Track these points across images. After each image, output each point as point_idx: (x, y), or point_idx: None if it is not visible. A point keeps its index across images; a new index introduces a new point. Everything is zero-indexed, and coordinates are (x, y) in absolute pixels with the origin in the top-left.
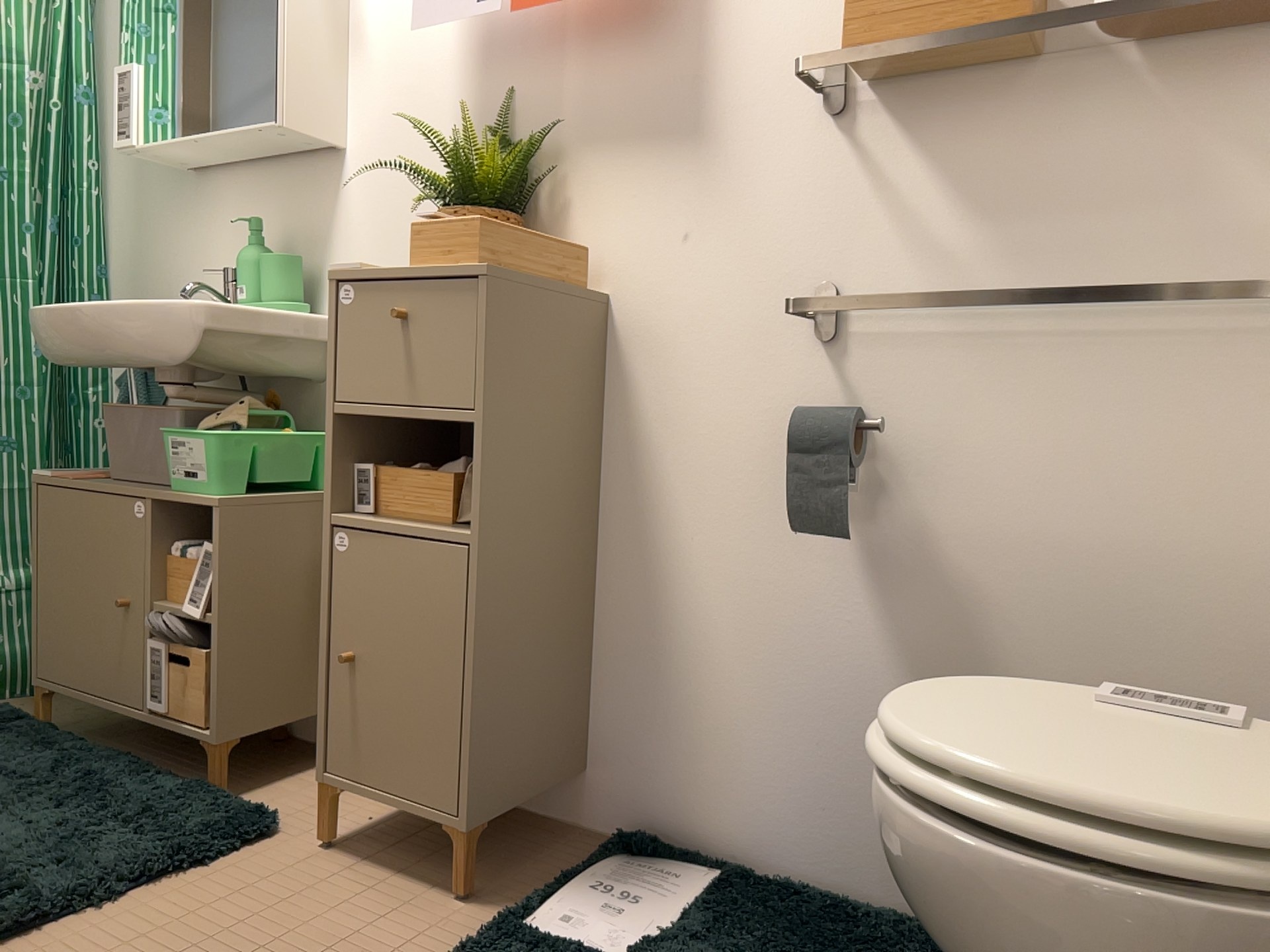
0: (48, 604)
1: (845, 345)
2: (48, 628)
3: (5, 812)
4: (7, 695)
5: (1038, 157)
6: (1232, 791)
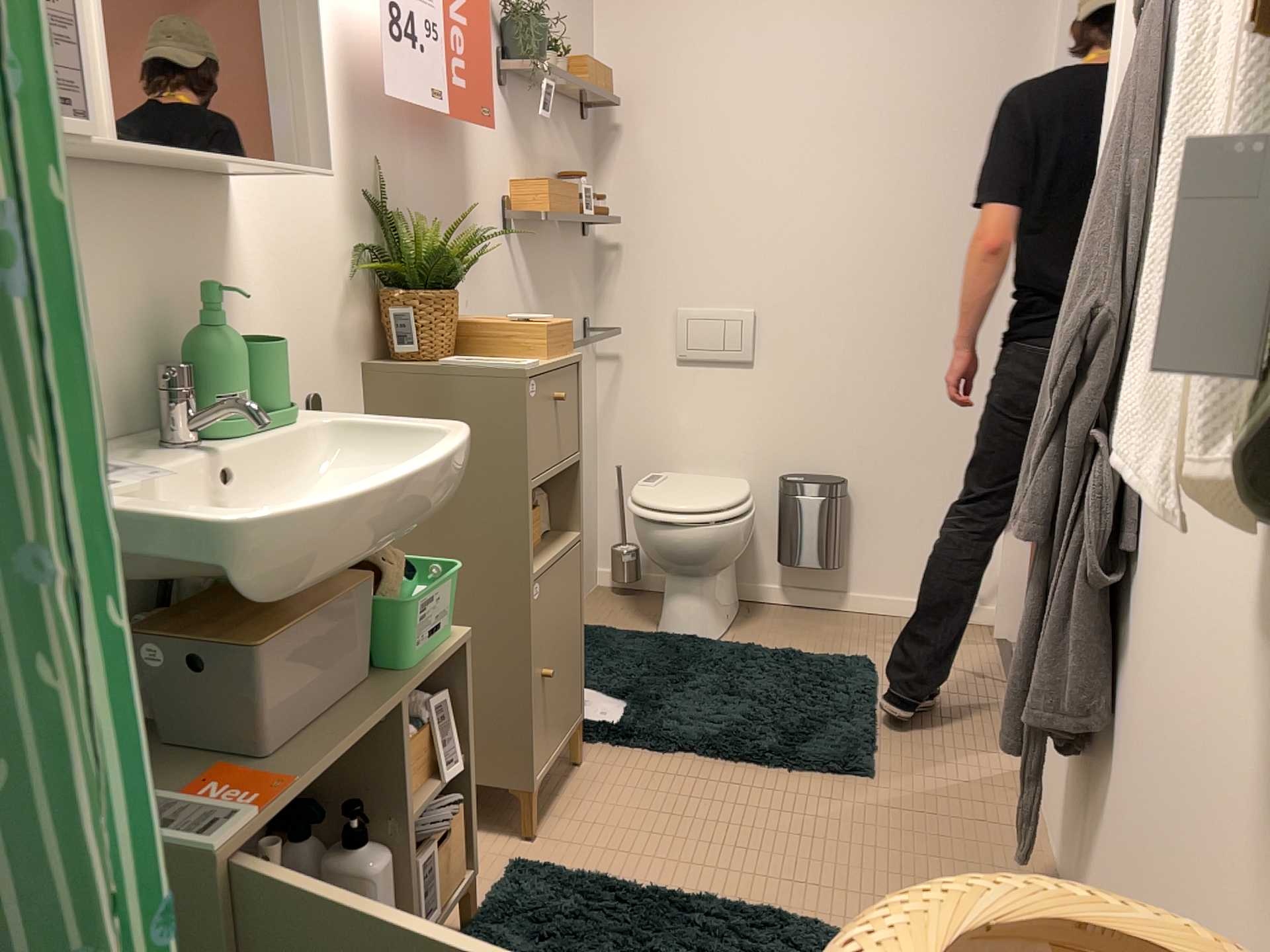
0: None
1: None
2: None
3: None
4: None
5: (549, 276)
6: (725, 485)
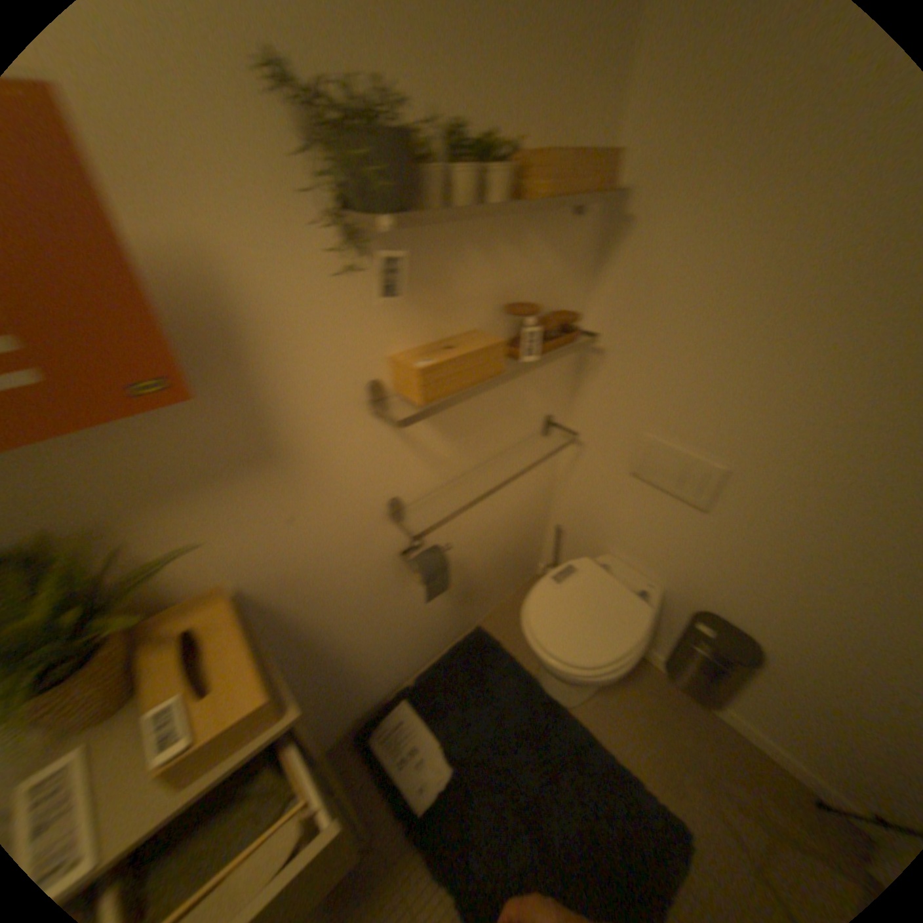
0: None
1: (409, 517)
2: None
3: None
4: None
5: (475, 406)
6: (626, 609)
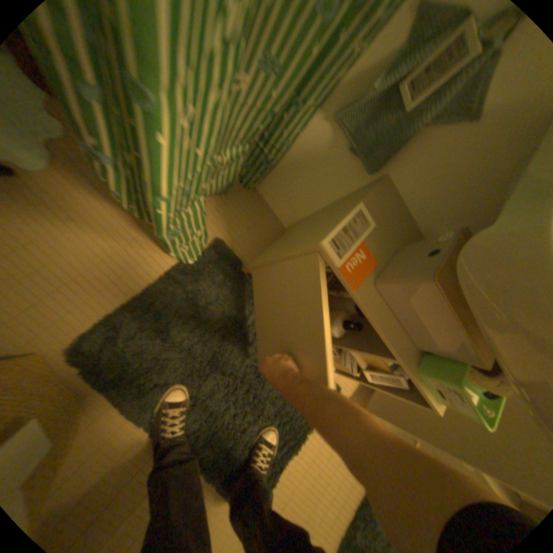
0: (280, 275)
1: None
2: (273, 276)
3: (263, 388)
4: (206, 194)
5: None
6: None
